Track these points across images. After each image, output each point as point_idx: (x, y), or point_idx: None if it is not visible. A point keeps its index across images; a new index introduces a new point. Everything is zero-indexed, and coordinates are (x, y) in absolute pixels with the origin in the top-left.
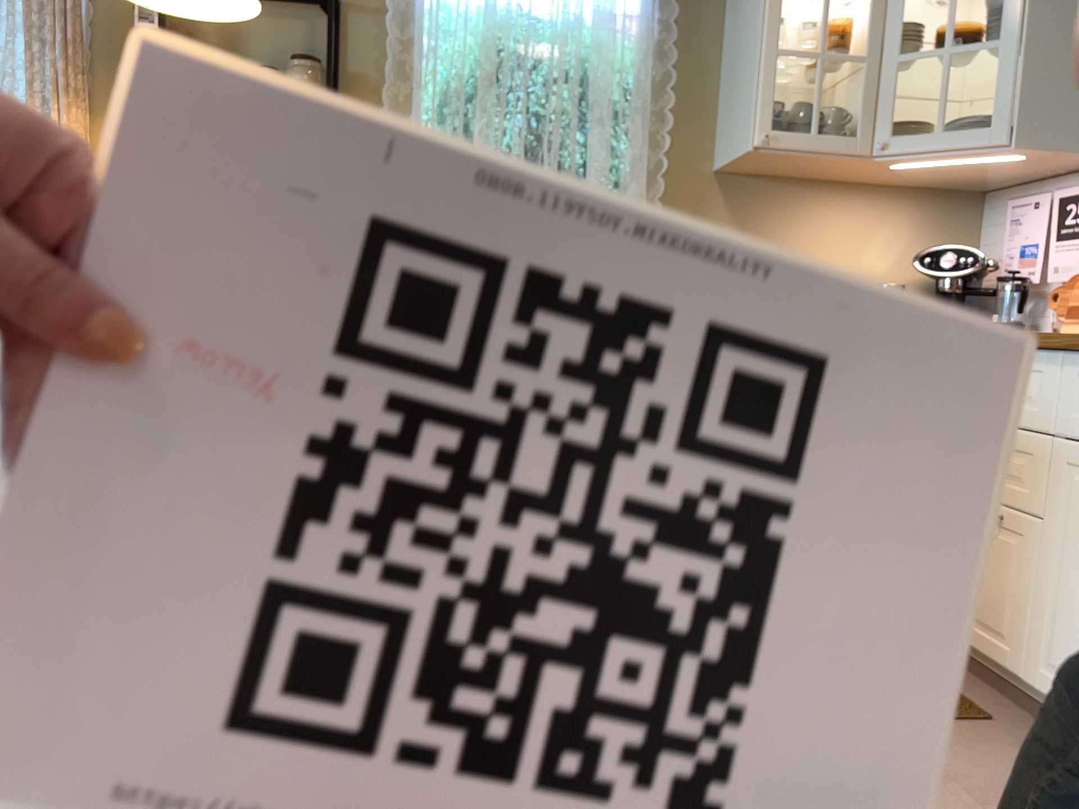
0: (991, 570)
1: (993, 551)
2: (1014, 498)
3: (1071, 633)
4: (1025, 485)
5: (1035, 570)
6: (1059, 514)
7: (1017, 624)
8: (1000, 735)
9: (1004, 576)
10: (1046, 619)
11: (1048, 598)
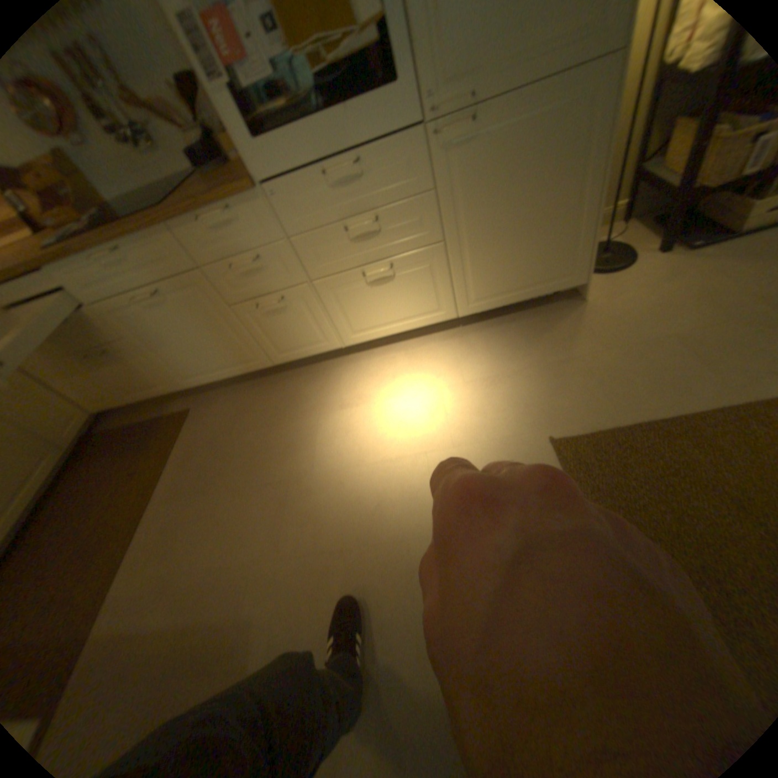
0: (123, 374)
1: (115, 367)
2: (96, 344)
3: (175, 367)
4: (95, 336)
5: (139, 360)
6: (122, 336)
7: (155, 381)
8: (195, 413)
9: (131, 371)
10: (162, 371)
11: (155, 364)
